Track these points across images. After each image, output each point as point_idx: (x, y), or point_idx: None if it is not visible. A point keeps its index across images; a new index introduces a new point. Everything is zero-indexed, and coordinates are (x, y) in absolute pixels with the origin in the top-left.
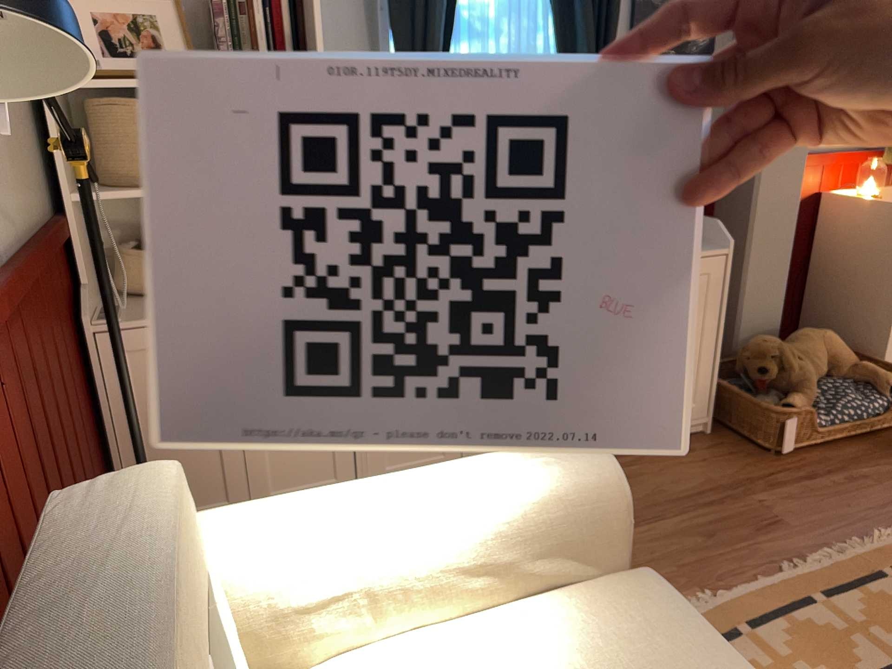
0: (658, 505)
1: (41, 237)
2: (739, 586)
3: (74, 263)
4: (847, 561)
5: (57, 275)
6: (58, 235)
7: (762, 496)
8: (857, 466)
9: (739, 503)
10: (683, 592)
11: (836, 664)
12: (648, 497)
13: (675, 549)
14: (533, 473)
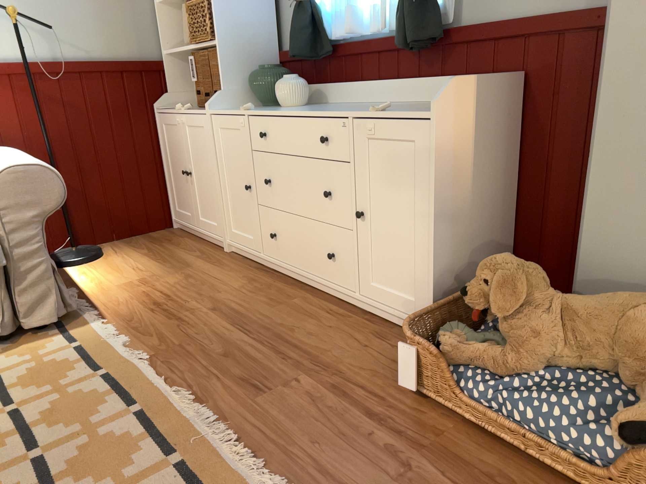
0: (267, 330)
1: (112, 64)
2: (156, 370)
3: (168, 84)
4: (193, 428)
5: (145, 85)
6: (141, 68)
7: (308, 381)
8: (434, 460)
9: (288, 368)
10: (152, 349)
11: (54, 413)
12: (278, 325)
13: (204, 342)
14: (6, 163)
